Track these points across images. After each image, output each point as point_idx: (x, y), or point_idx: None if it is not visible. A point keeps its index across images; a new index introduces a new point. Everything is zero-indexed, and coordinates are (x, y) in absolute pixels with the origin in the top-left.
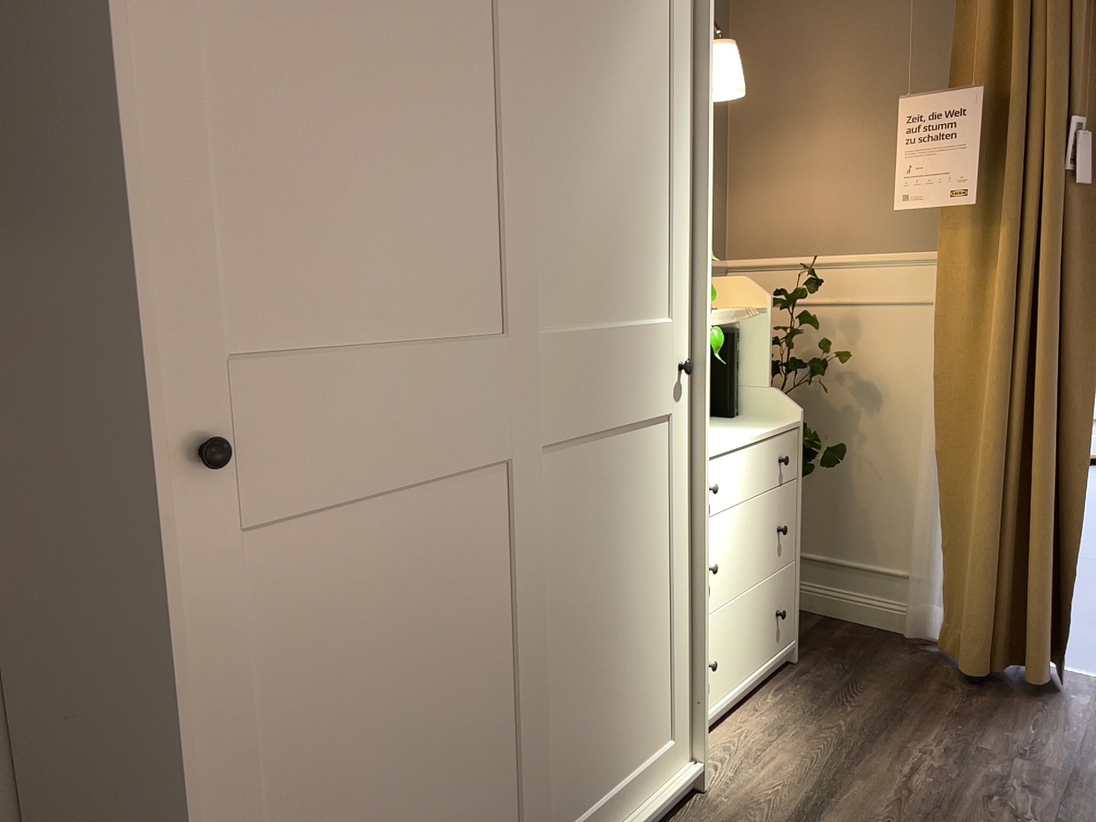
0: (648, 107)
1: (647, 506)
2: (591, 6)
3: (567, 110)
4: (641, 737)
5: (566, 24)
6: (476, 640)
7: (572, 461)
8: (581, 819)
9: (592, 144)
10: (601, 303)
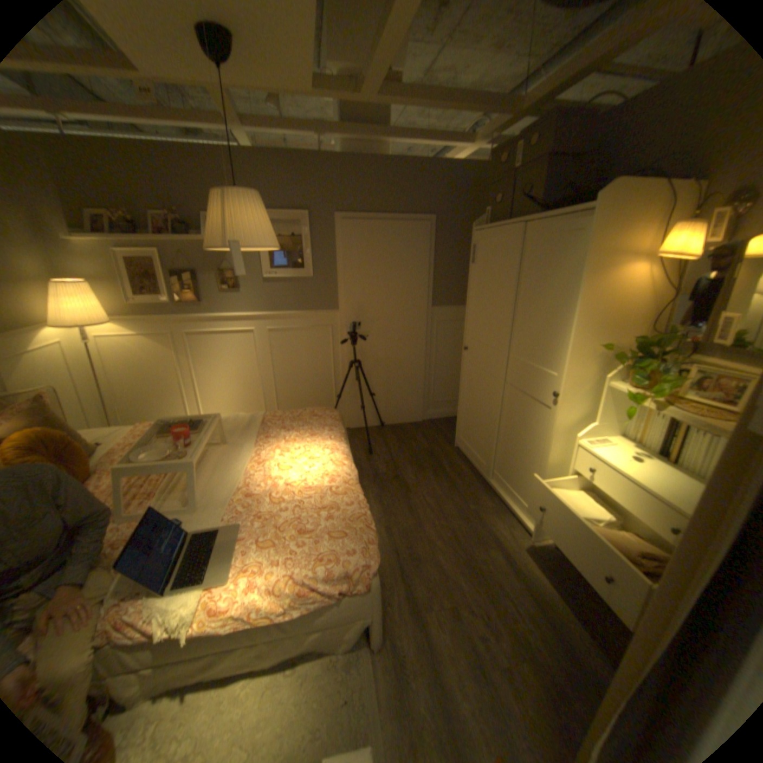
0: (565, 287)
1: (538, 433)
2: (544, 256)
3: (530, 292)
4: (521, 500)
5: (534, 266)
6: (485, 409)
7: (515, 393)
8: (500, 487)
9: (537, 302)
10: (532, 354)
